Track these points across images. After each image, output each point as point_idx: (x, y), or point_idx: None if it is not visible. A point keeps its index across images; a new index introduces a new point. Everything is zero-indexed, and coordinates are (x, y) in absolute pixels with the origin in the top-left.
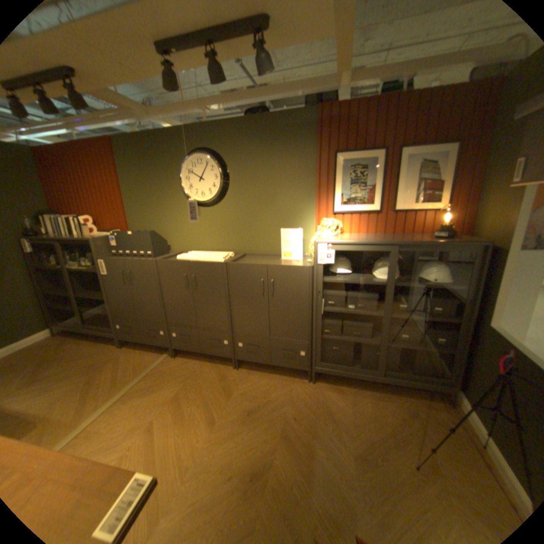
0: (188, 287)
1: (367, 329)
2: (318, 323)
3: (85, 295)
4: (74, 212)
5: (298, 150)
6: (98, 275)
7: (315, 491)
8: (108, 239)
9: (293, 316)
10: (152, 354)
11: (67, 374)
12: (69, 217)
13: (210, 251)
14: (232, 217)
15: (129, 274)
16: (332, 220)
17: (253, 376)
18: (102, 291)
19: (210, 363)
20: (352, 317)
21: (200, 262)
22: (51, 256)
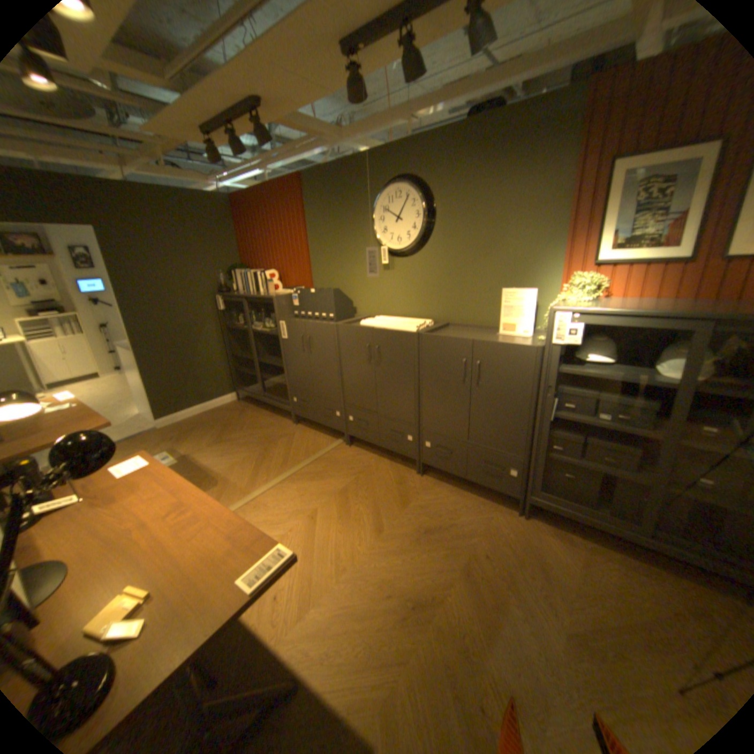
0: (370, 362)
1: (630, 456)
2: (543, 433)
3: (267, 360)
4: (263, 267)
5: (545, 162)
6: (280, 339)
7: (497, 653)
8: (291, 298)
9: (505, 417)
10: (327, 437)
11: (247, 441)
12: (257, 272)
13: (403, 317)
14: (435, 272)
15: (309, 340)
16: (591, 275)
17: (440, 489)
18: (283, 357)
19: (389, 461)
20: (606, 433)
21: (386, 331)
22: (240, 315)
